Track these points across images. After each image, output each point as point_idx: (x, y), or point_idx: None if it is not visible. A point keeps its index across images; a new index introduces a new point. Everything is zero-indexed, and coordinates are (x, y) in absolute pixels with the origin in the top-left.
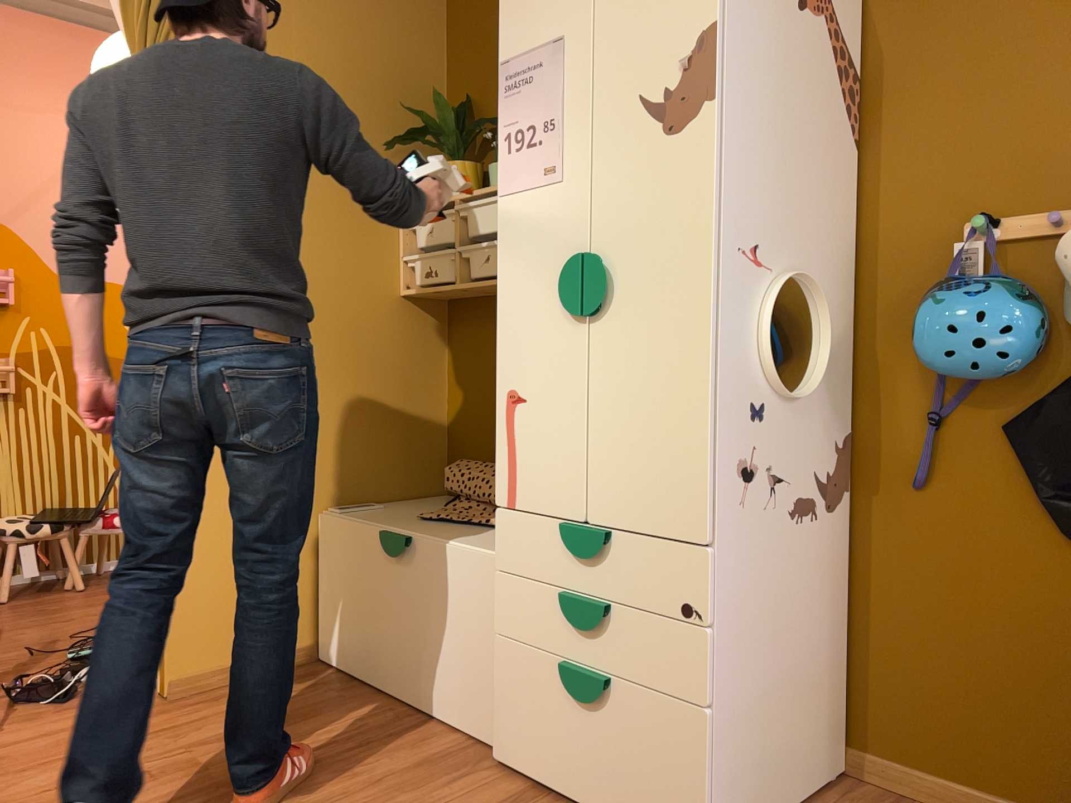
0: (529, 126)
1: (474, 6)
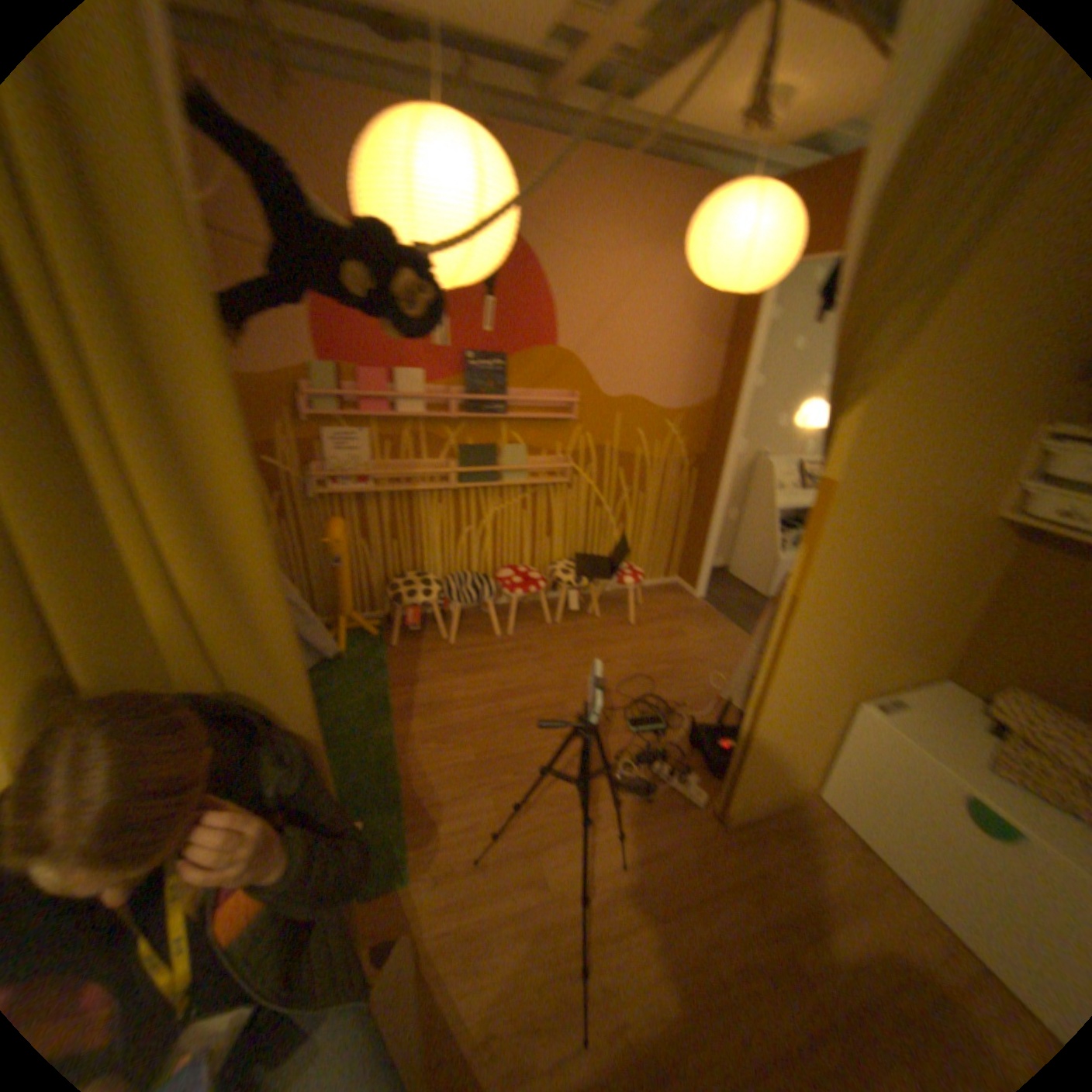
0: None
1: None
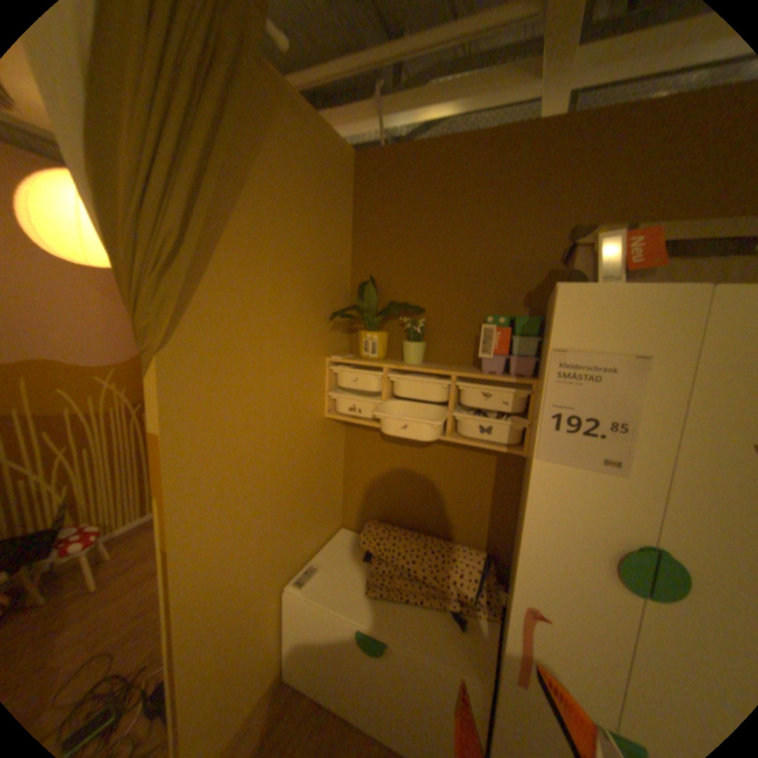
0: (590, 417)
1: (379, 209)
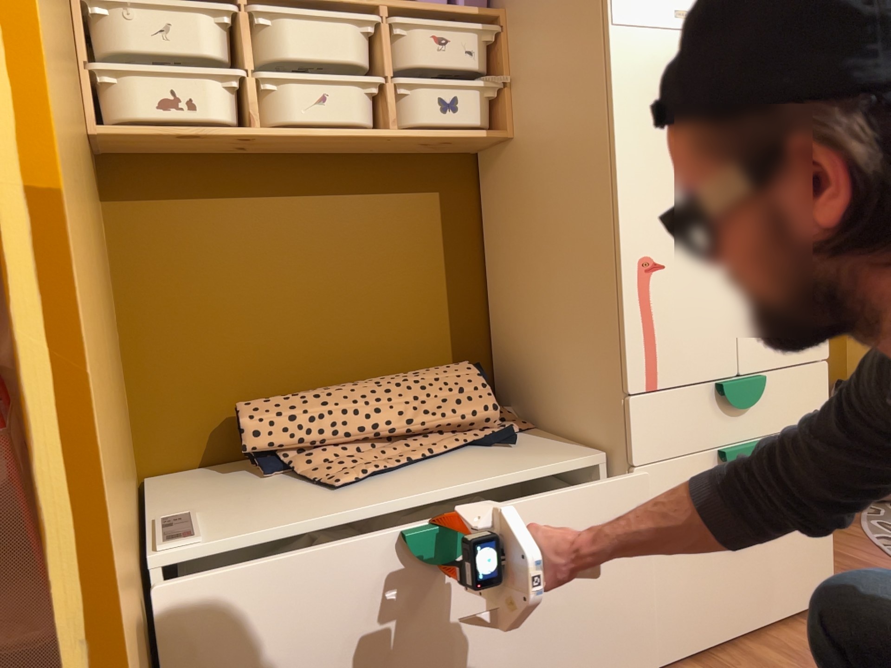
0: None
1: None
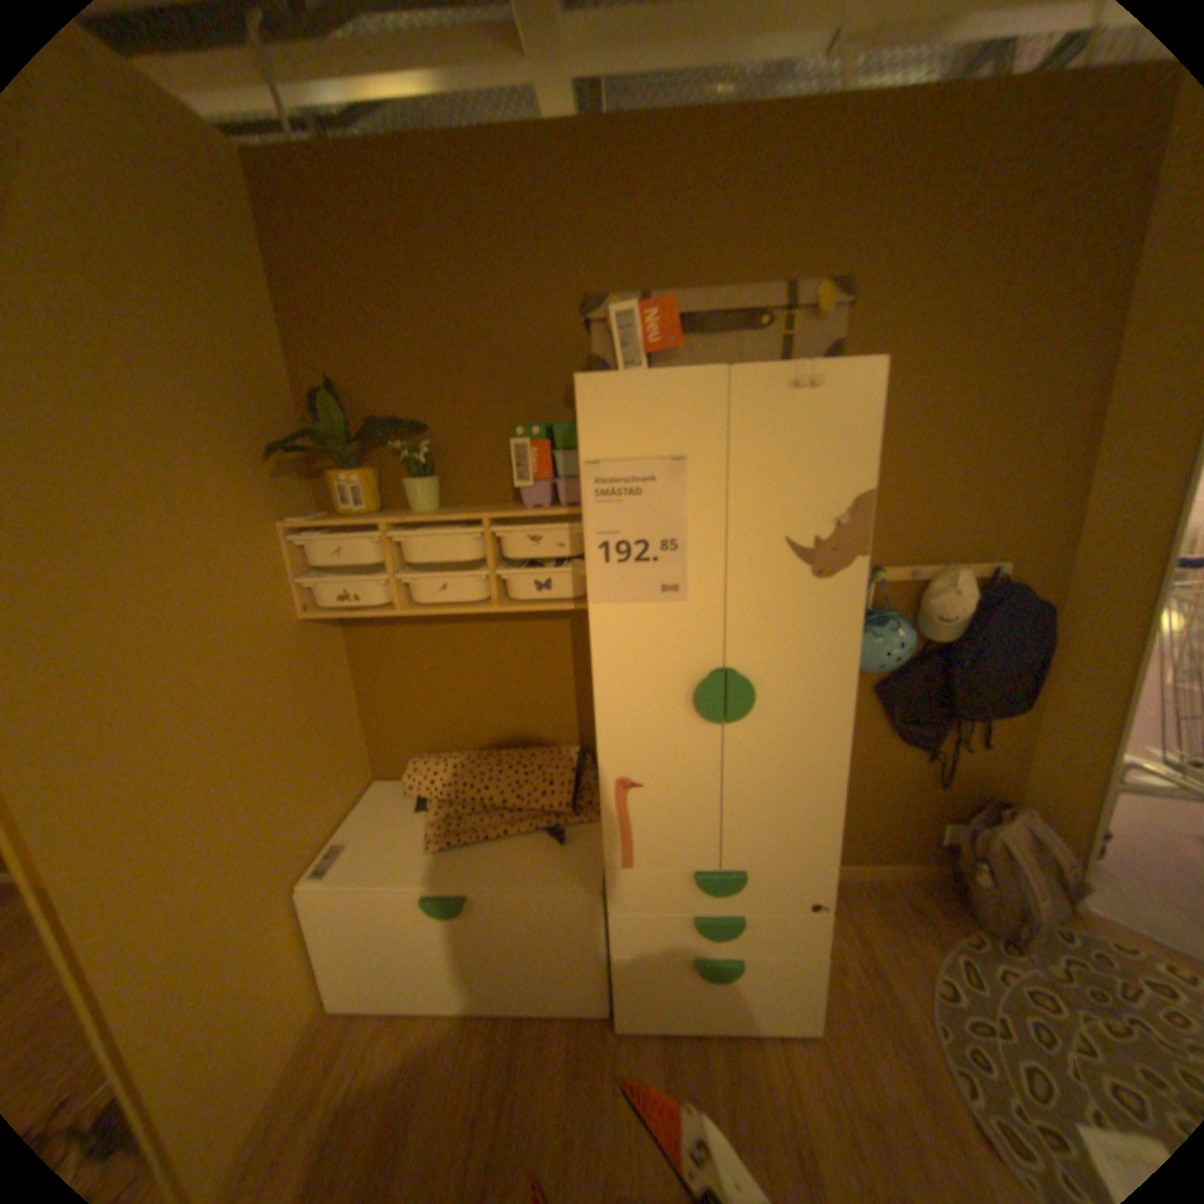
0: (638, 540)
1: (312, 258)
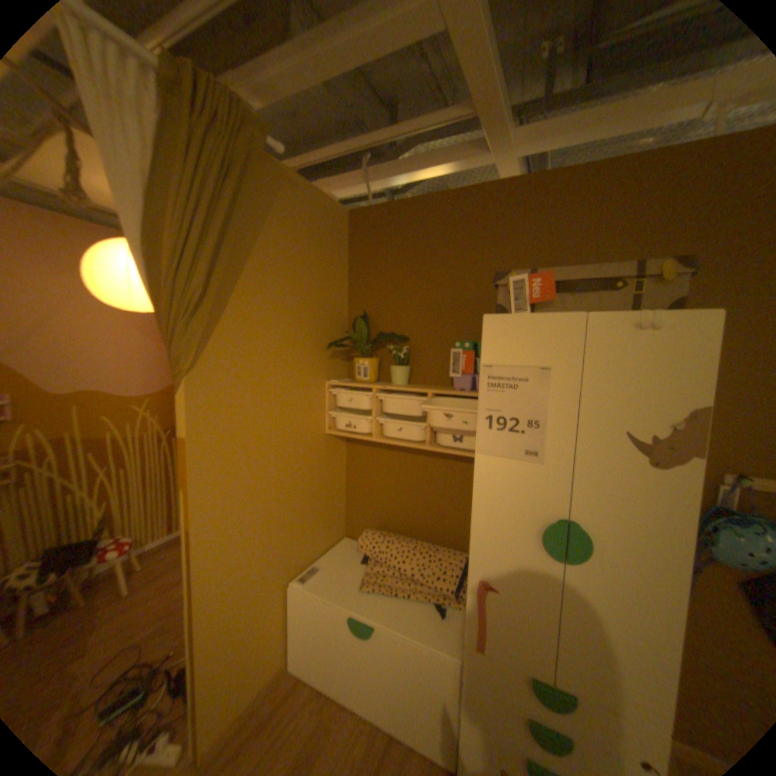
0: (512, 417)
1: (370, 256)
